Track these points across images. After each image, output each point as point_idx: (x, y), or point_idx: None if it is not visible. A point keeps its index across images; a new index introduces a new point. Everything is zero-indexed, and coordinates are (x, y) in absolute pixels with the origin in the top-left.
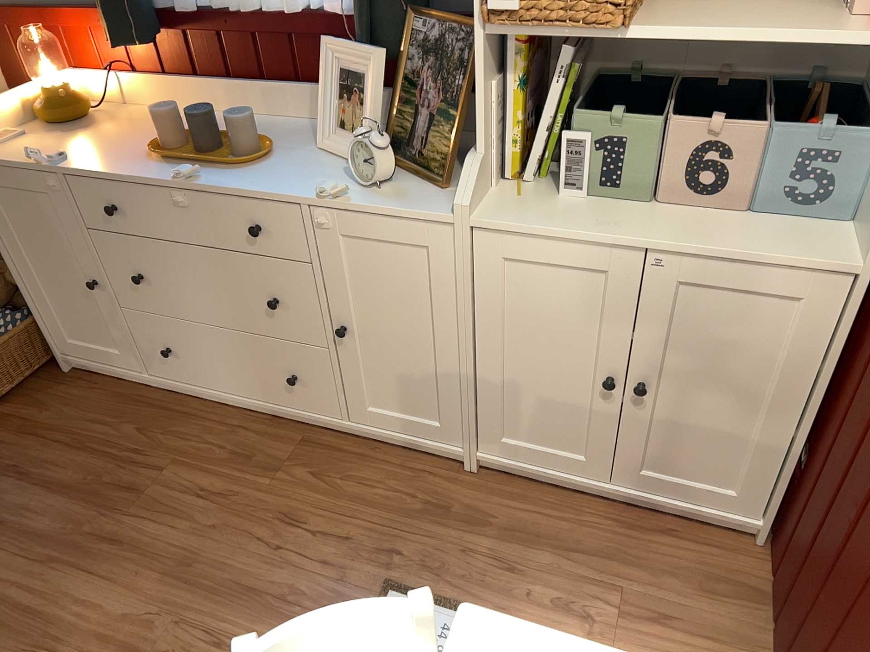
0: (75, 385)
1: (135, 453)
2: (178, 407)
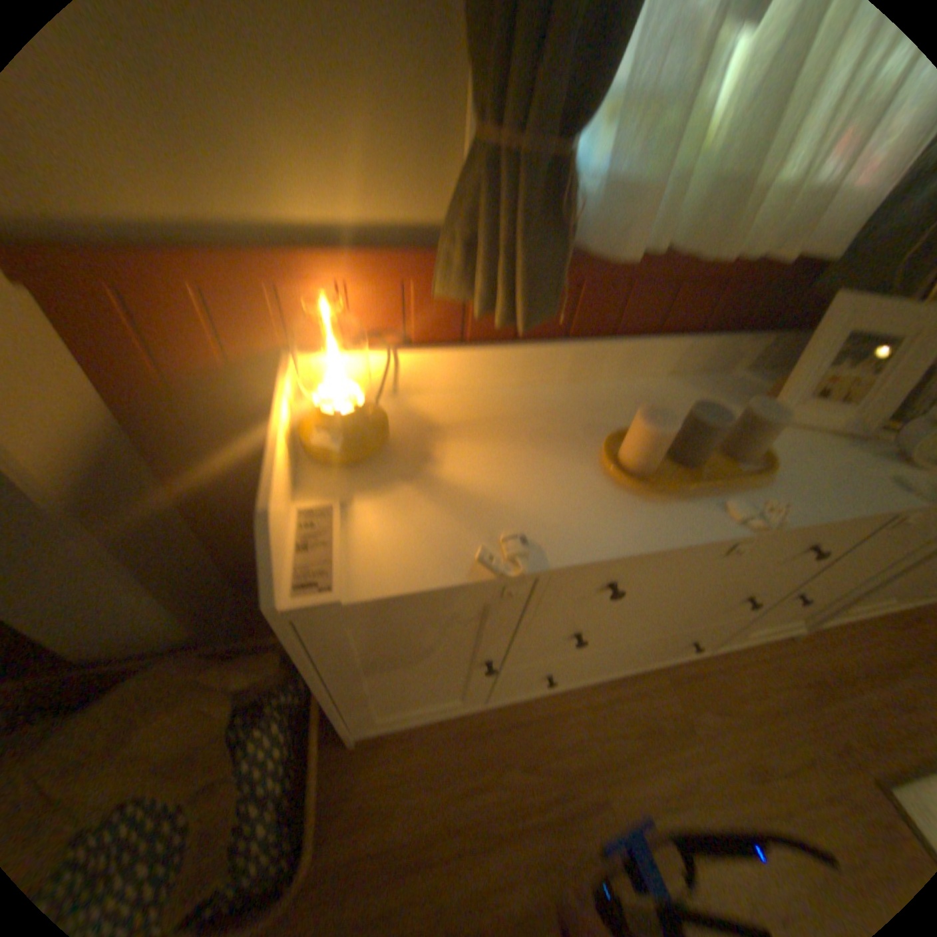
0: (376, 766)
1: (559, 813)
2: (528, 719)
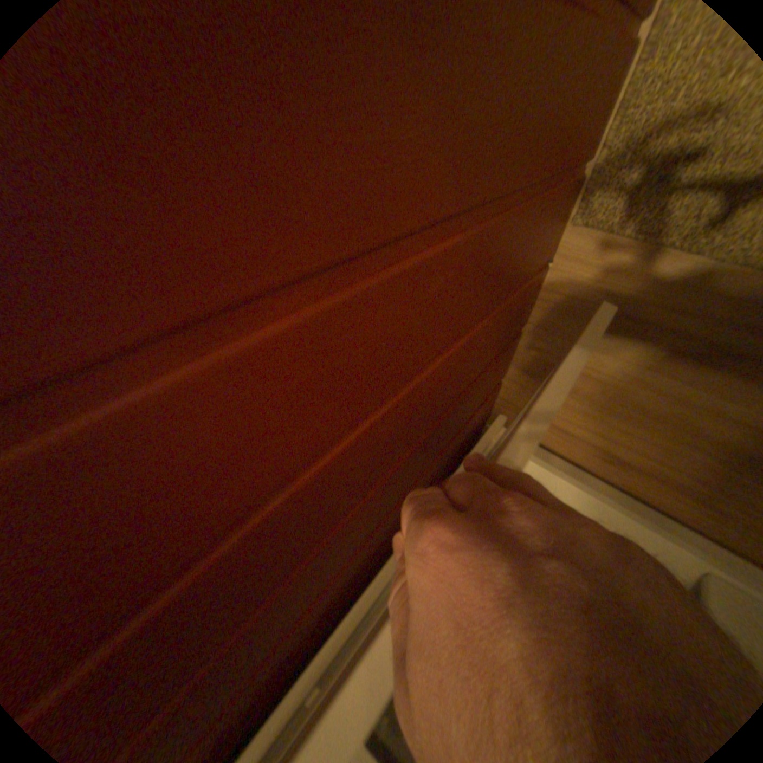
0: None
1: None
2: None
